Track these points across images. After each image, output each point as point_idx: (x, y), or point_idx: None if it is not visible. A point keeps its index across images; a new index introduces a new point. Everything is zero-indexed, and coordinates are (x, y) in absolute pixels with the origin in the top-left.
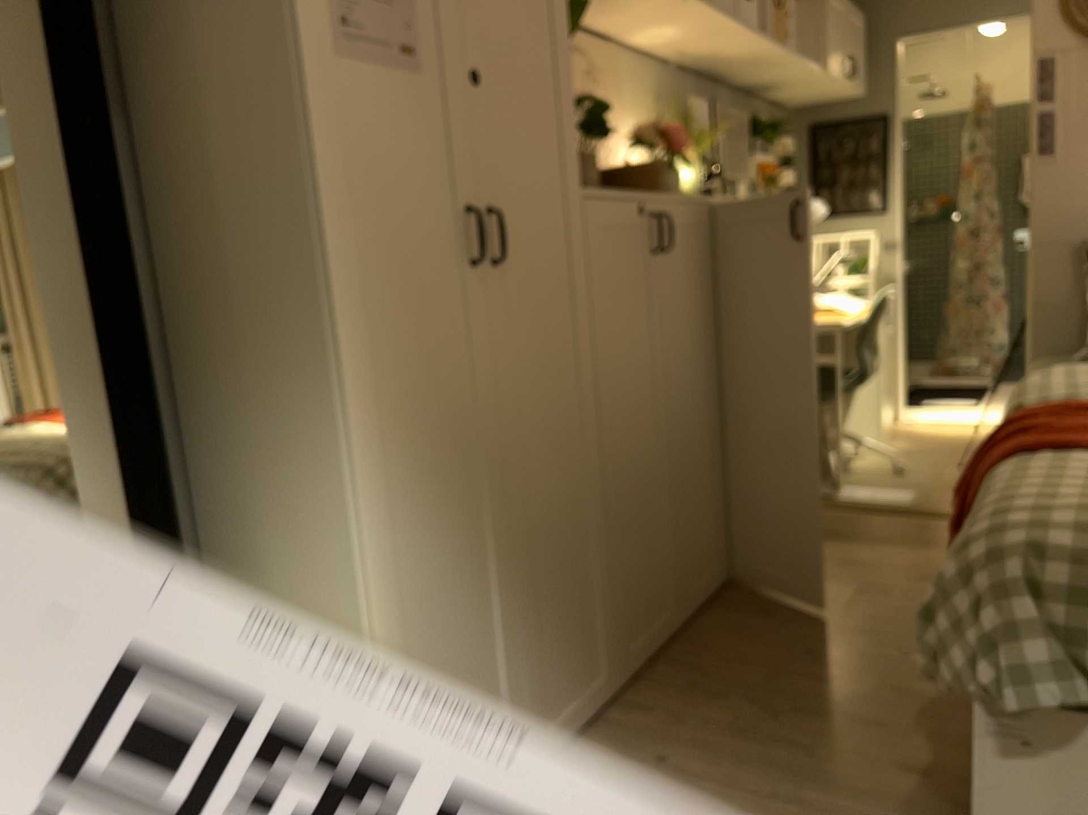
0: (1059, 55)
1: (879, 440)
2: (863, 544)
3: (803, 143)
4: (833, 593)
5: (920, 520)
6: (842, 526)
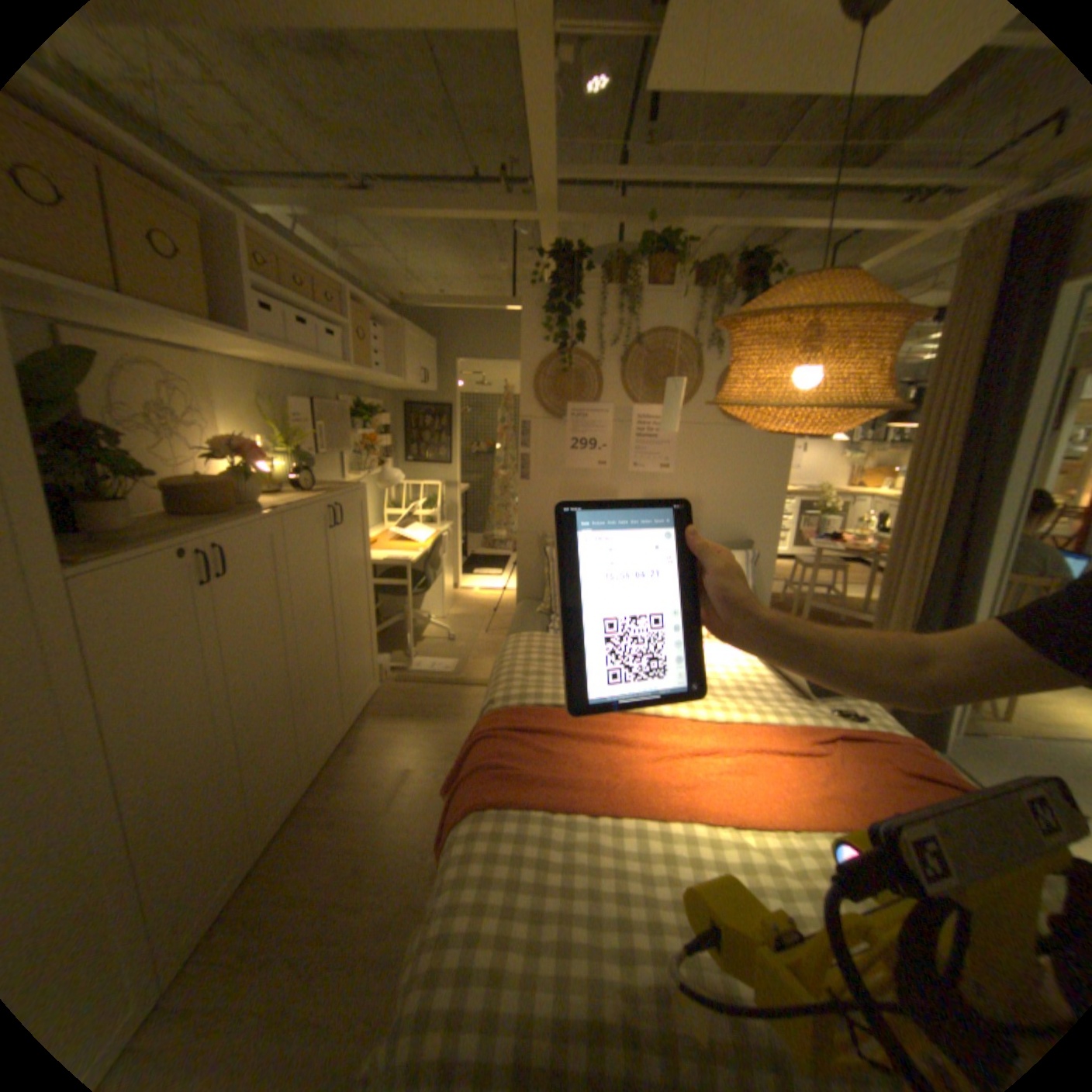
0: (535, 419)
1: (445, 611)
2: (418, 722)
3: (403, 410)
4: (388, 786)
5: (458, 690)
6: (409, 703)
